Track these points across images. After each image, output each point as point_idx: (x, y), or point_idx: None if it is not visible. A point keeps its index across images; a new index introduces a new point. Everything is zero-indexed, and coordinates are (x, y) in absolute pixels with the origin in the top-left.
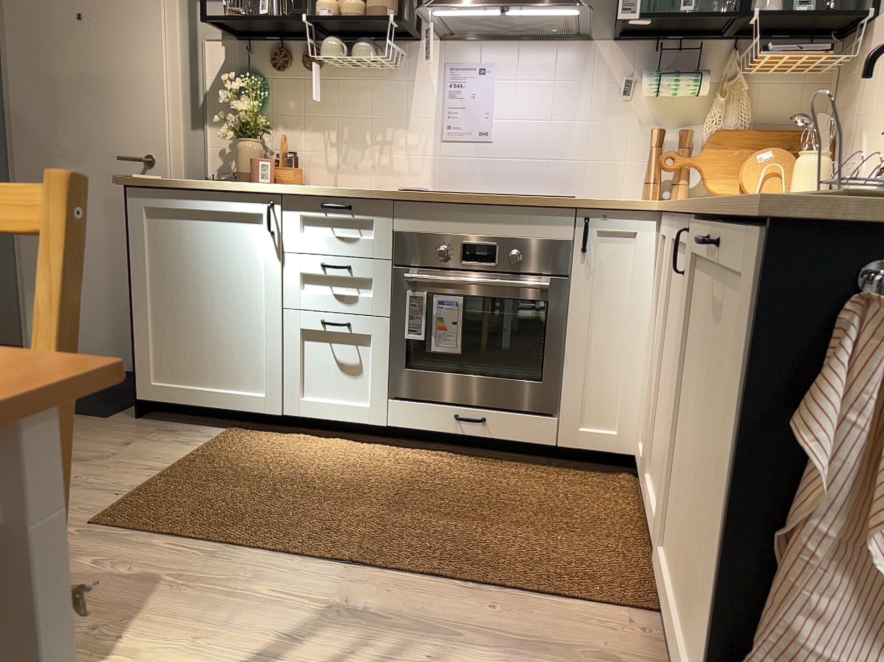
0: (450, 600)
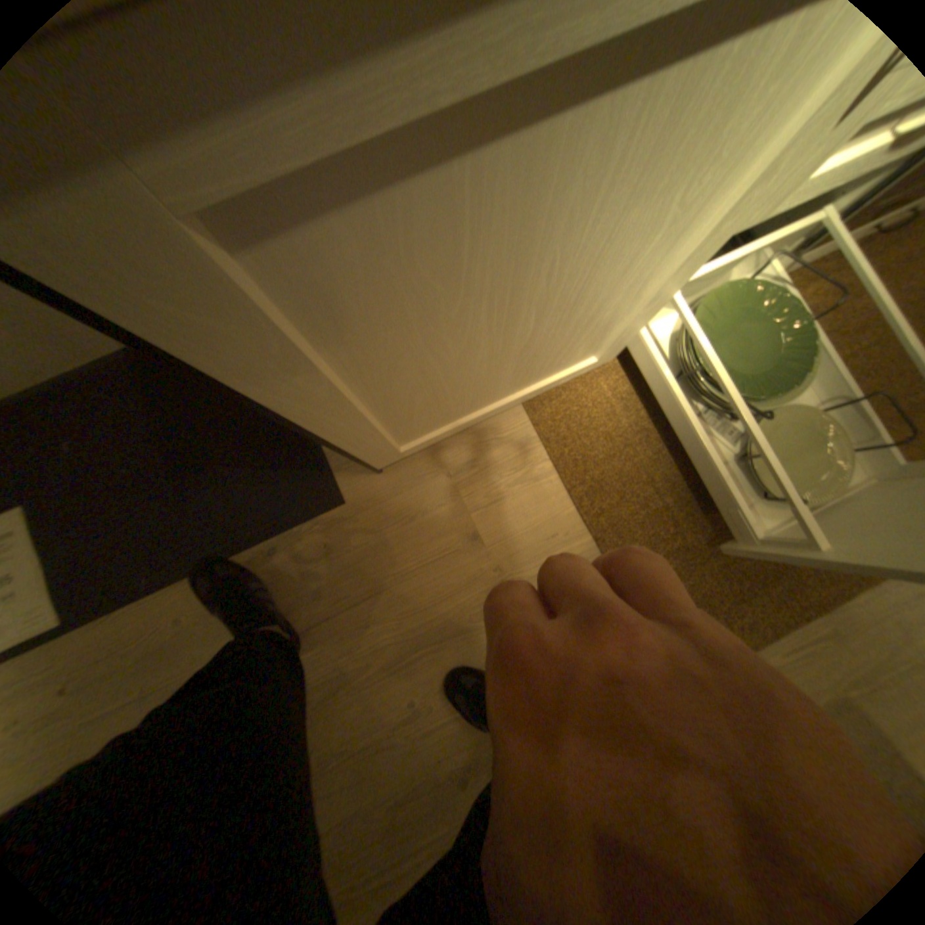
0: None
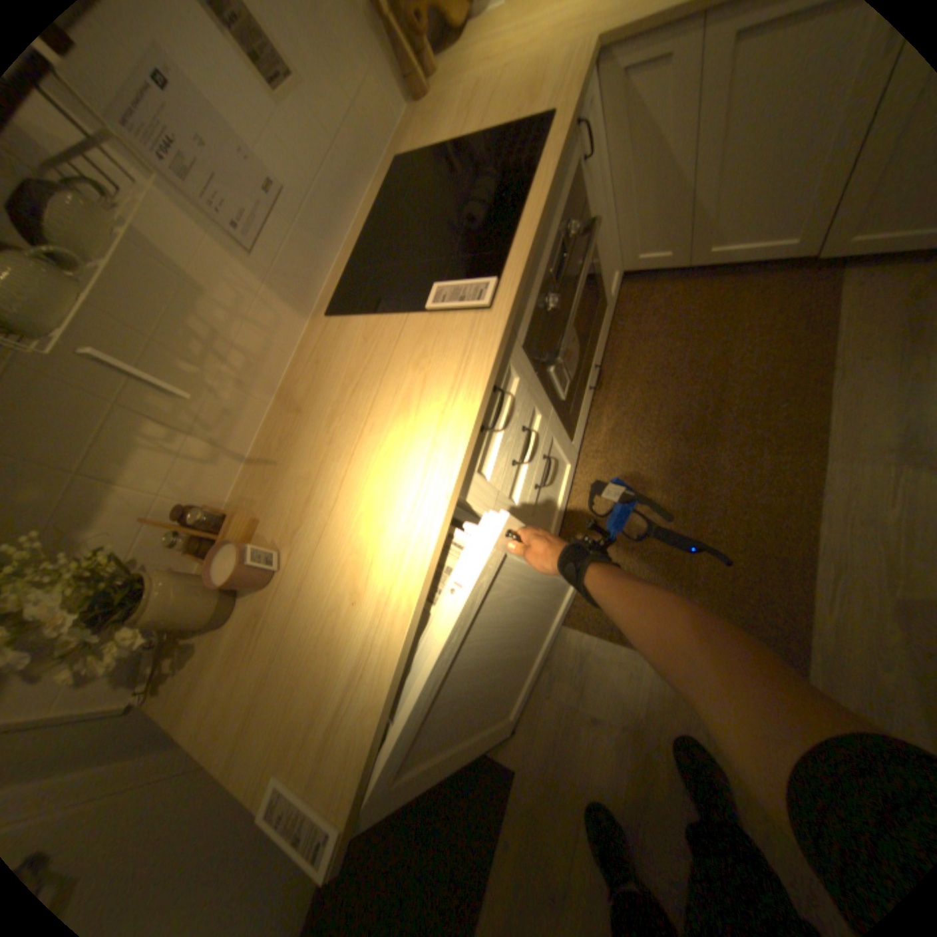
0: (864, 385)
